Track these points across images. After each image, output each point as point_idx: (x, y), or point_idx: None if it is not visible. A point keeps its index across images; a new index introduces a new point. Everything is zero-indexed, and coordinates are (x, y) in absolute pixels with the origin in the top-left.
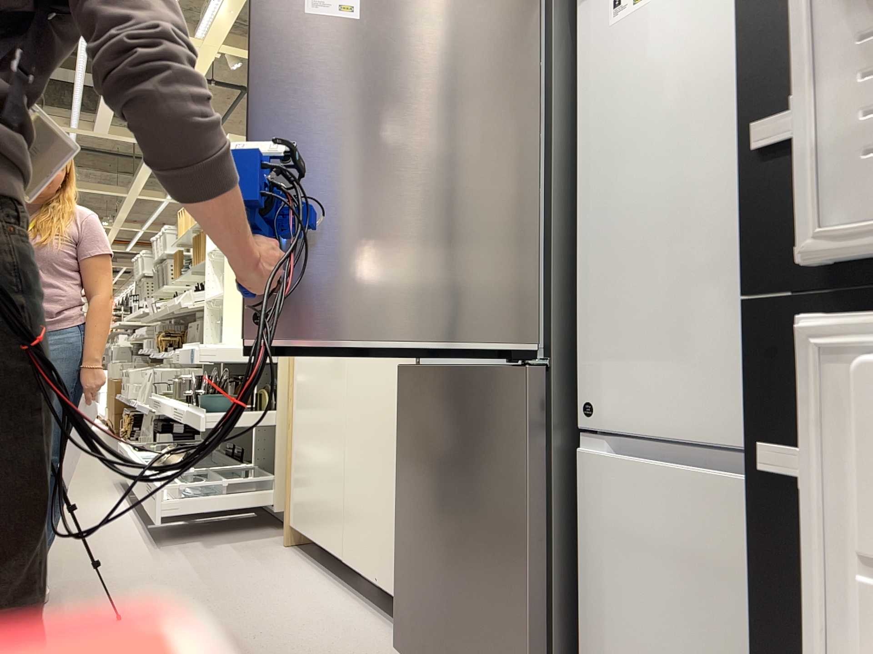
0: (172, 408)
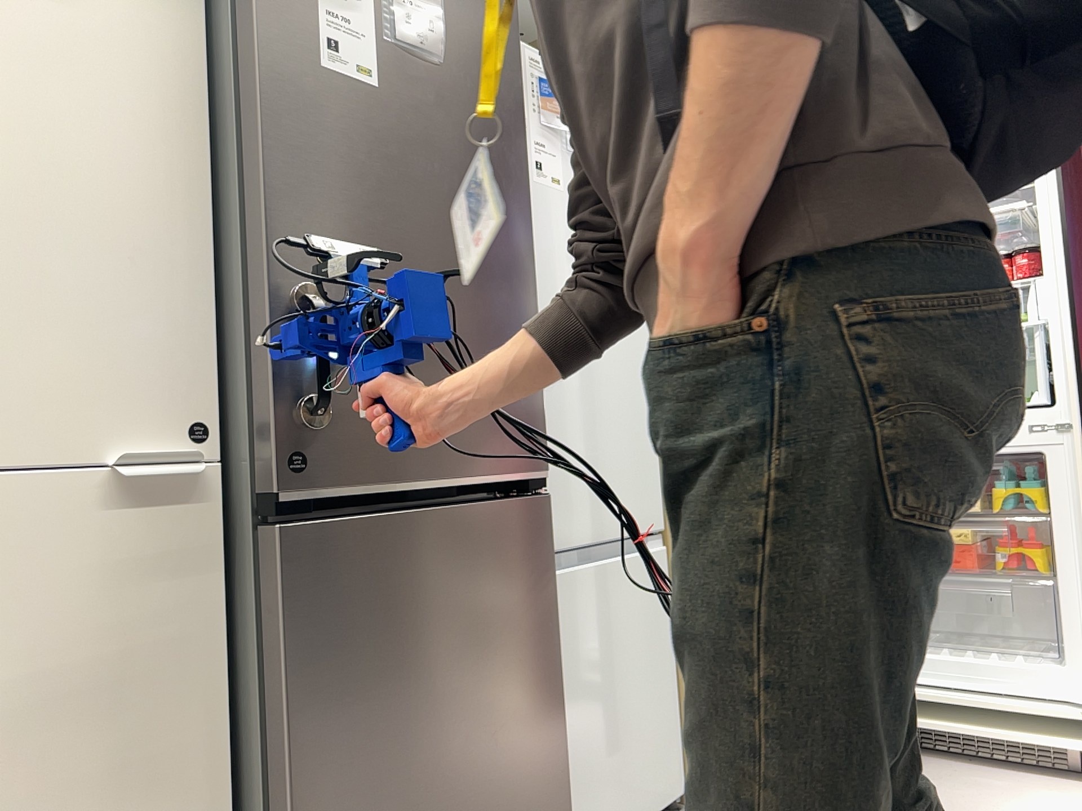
0: None
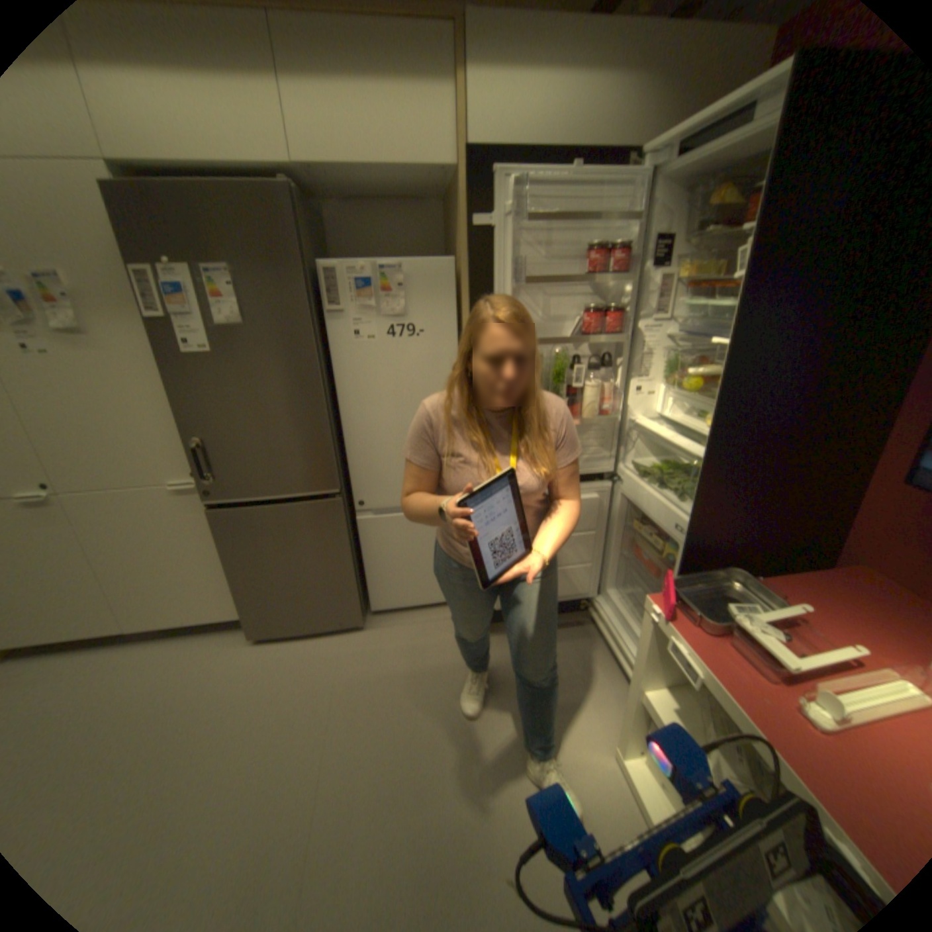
0: None
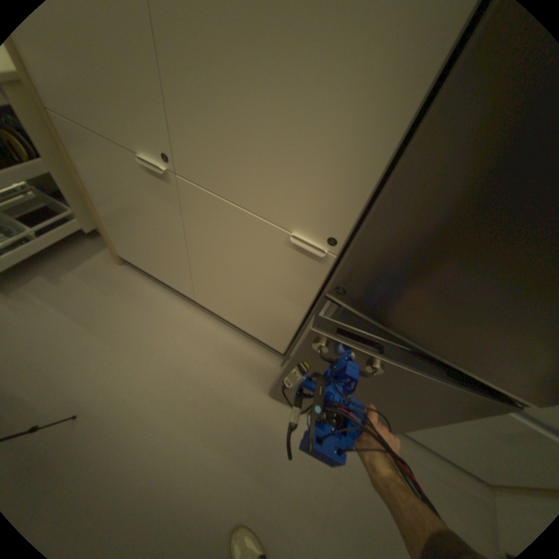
0: None
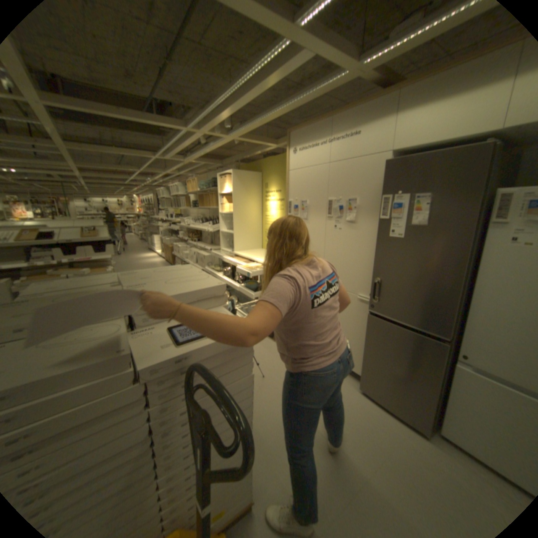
0: (227, 281)
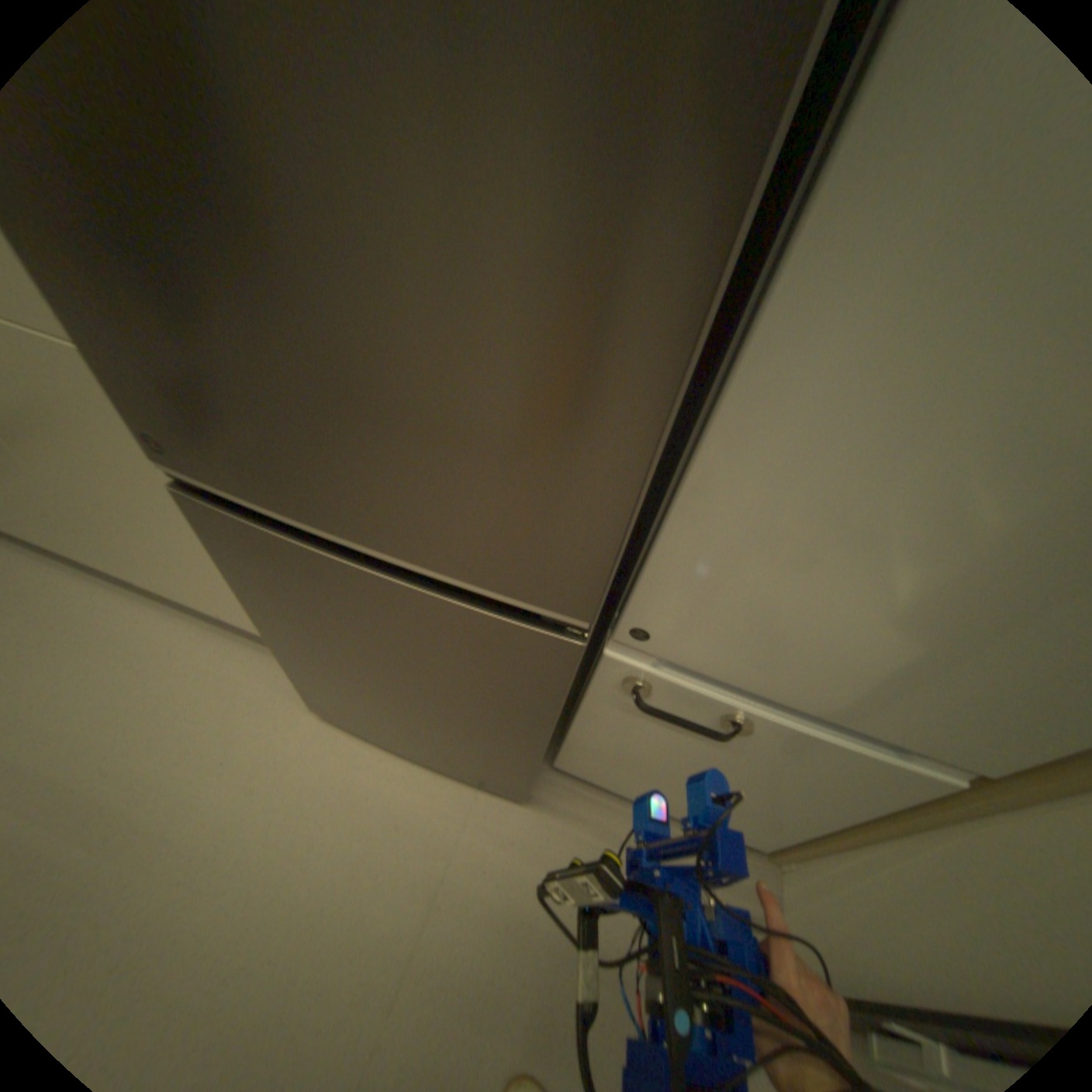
0: None
